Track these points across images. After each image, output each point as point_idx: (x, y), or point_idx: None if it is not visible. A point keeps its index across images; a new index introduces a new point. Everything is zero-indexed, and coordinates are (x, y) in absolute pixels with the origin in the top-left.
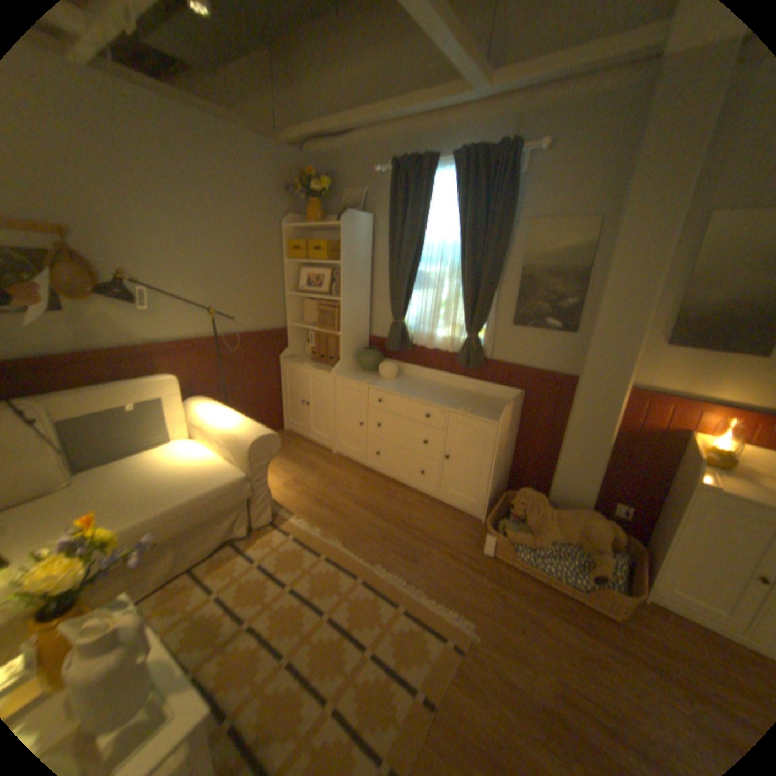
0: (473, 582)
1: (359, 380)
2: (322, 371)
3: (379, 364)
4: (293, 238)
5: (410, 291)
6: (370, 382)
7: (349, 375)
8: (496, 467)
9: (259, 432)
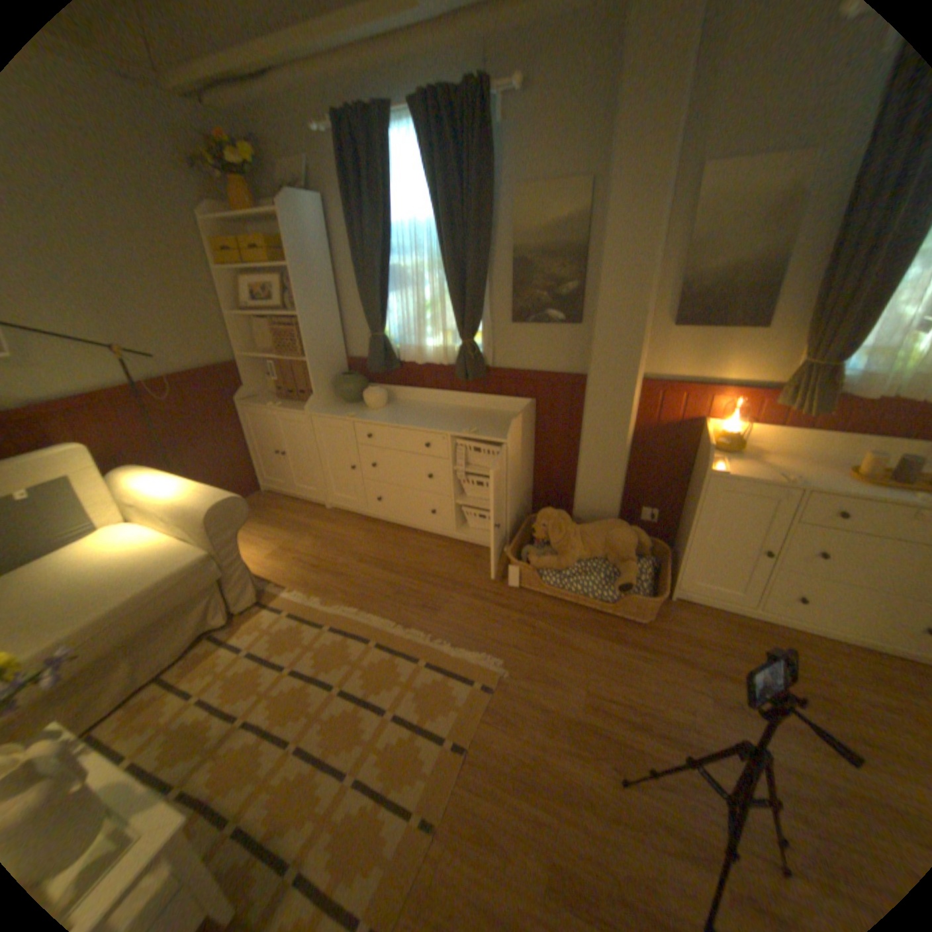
0: (499, 617)
1: (341, 414)
2: (292, 410)
3: (363, 390)
4: (217, 234)
5: (385, 293)
6: (354, 415)
7: (327, 410)
8: (511, 491)
9: (214, 496)
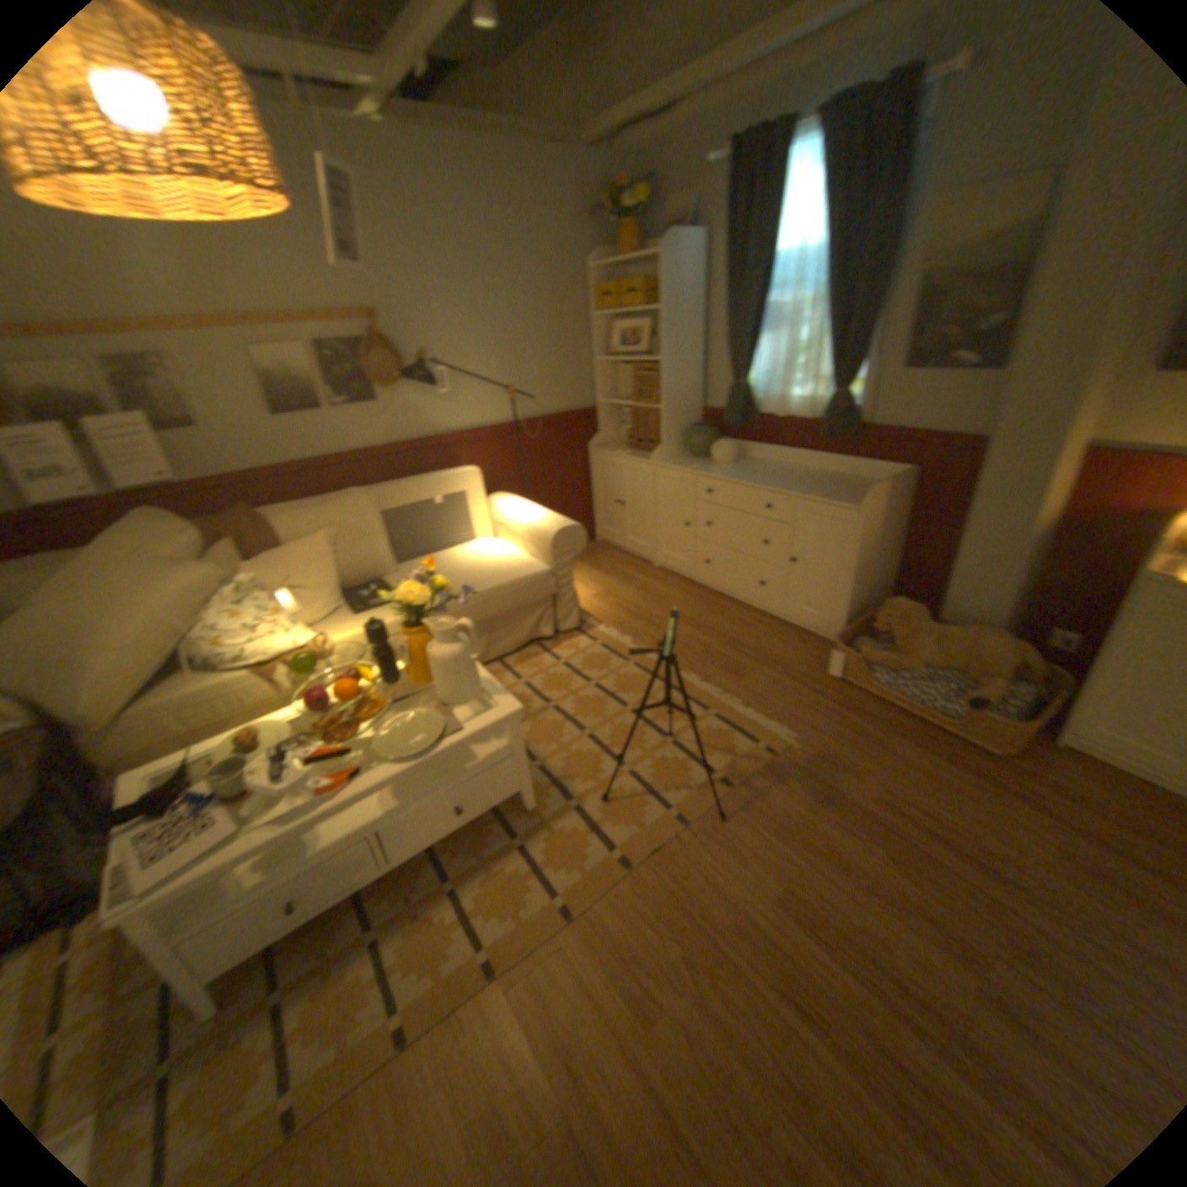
0: (807, 700)
1: (683, 467)
2: (638, 460)
3: (712, 445)
4: (601, 282)
5: (755, 336)
6: (697, 468)
7: (671, 462)
8: (858, 571)
9: (562, 523)
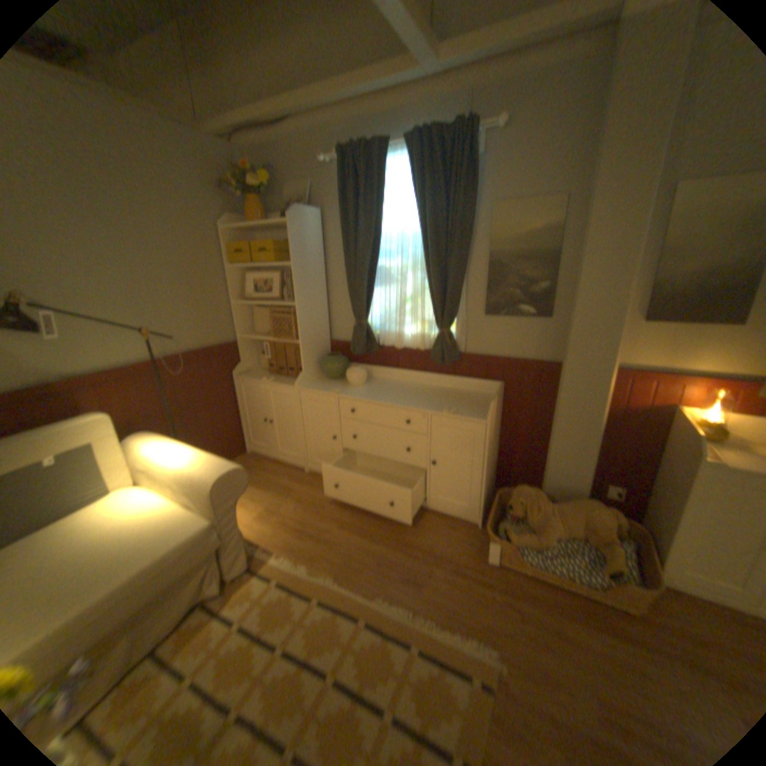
0: (484, 598)
1: (327, 391)
2: (284, 385)
3: (346, 370)
4: (233, 241)
5: (371, 289)
6: (340, 392)
7: (314, 386)
8: (487, 467)
9: (220, 468)
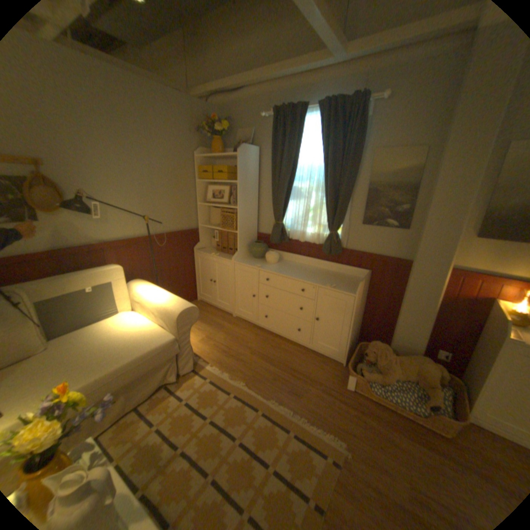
0: (341, 410)
1: (252, 264)
2: (225, 258)
3: (265, 252)
4: (202, 164)
5: (287, 201)
6: (260, 266)
7: (244, 261)
8: (353, 326)
9: (184, 304)
